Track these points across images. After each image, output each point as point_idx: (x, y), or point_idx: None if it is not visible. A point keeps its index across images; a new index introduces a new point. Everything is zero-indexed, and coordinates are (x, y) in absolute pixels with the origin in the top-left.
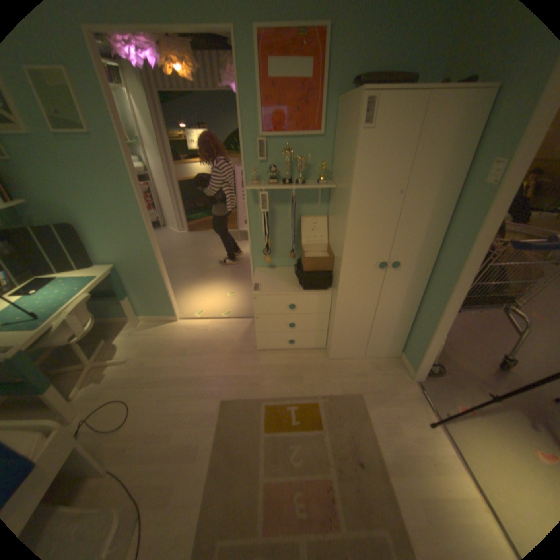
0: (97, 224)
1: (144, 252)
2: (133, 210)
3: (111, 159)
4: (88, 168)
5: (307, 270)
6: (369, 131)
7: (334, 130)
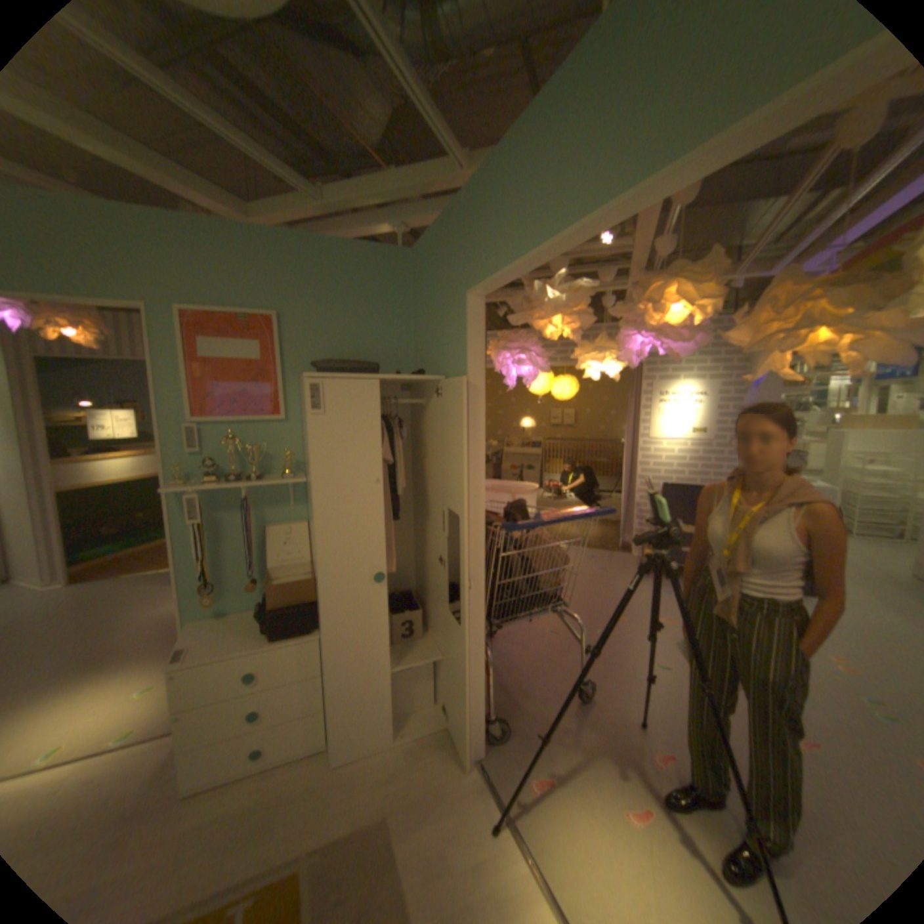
0: None
1: None
2: None
3: None
4: None
5: (272, 608)
6: (320, 418)
7: (299, 415)
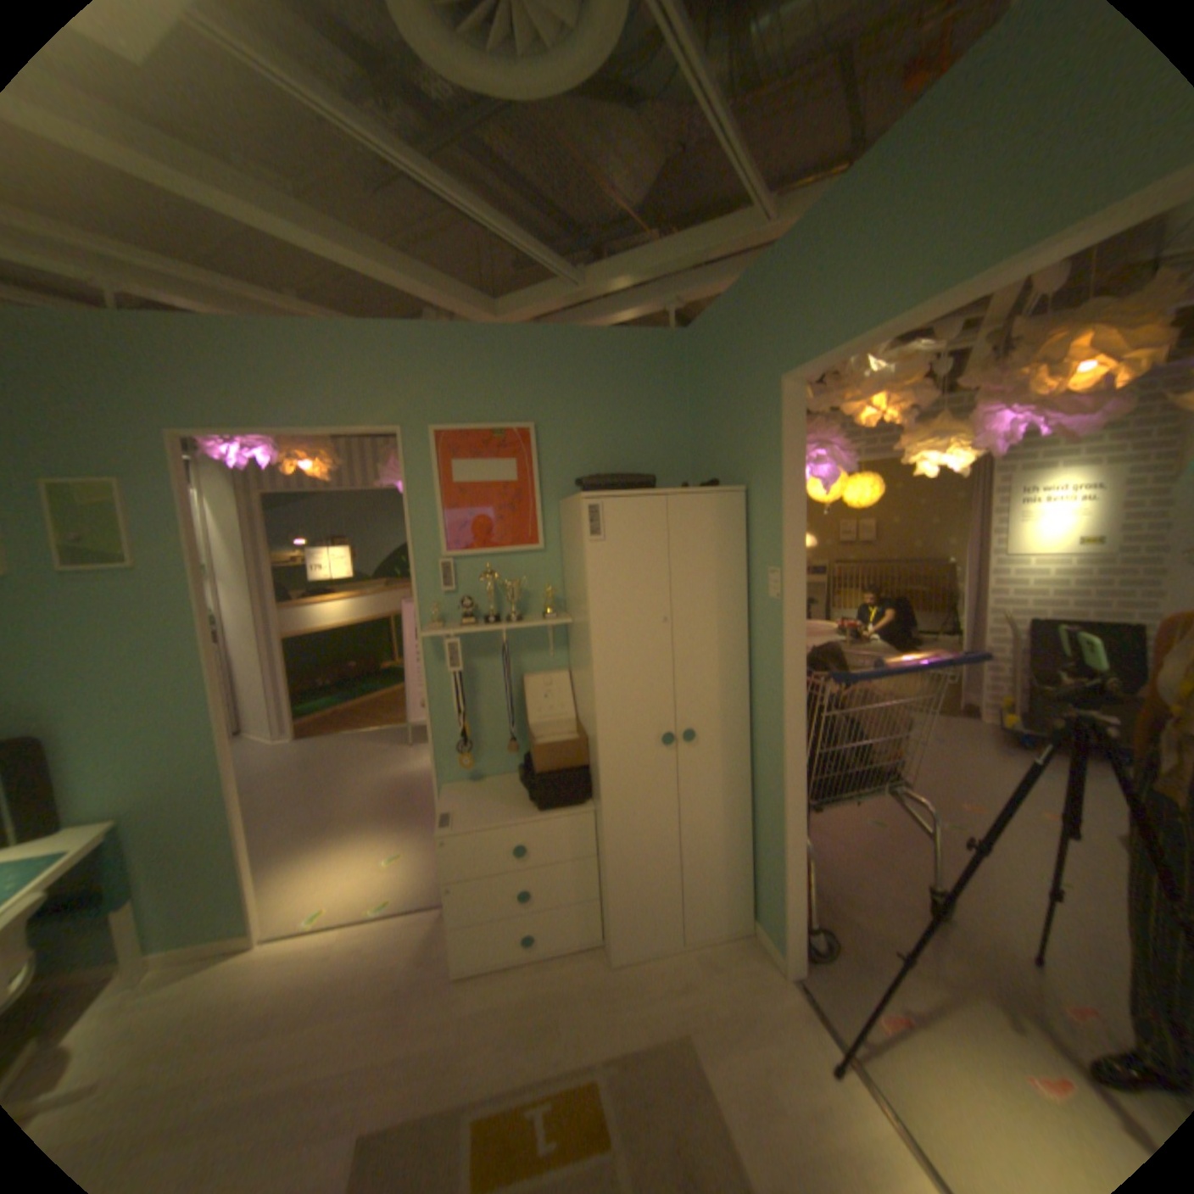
0: (101, 731)
1: (199, 781)
2: (190, 696)
3: (166, 606)
4: (113, 625)
5: (541, 770)
6: (599, 544)
7: (559, 542)
